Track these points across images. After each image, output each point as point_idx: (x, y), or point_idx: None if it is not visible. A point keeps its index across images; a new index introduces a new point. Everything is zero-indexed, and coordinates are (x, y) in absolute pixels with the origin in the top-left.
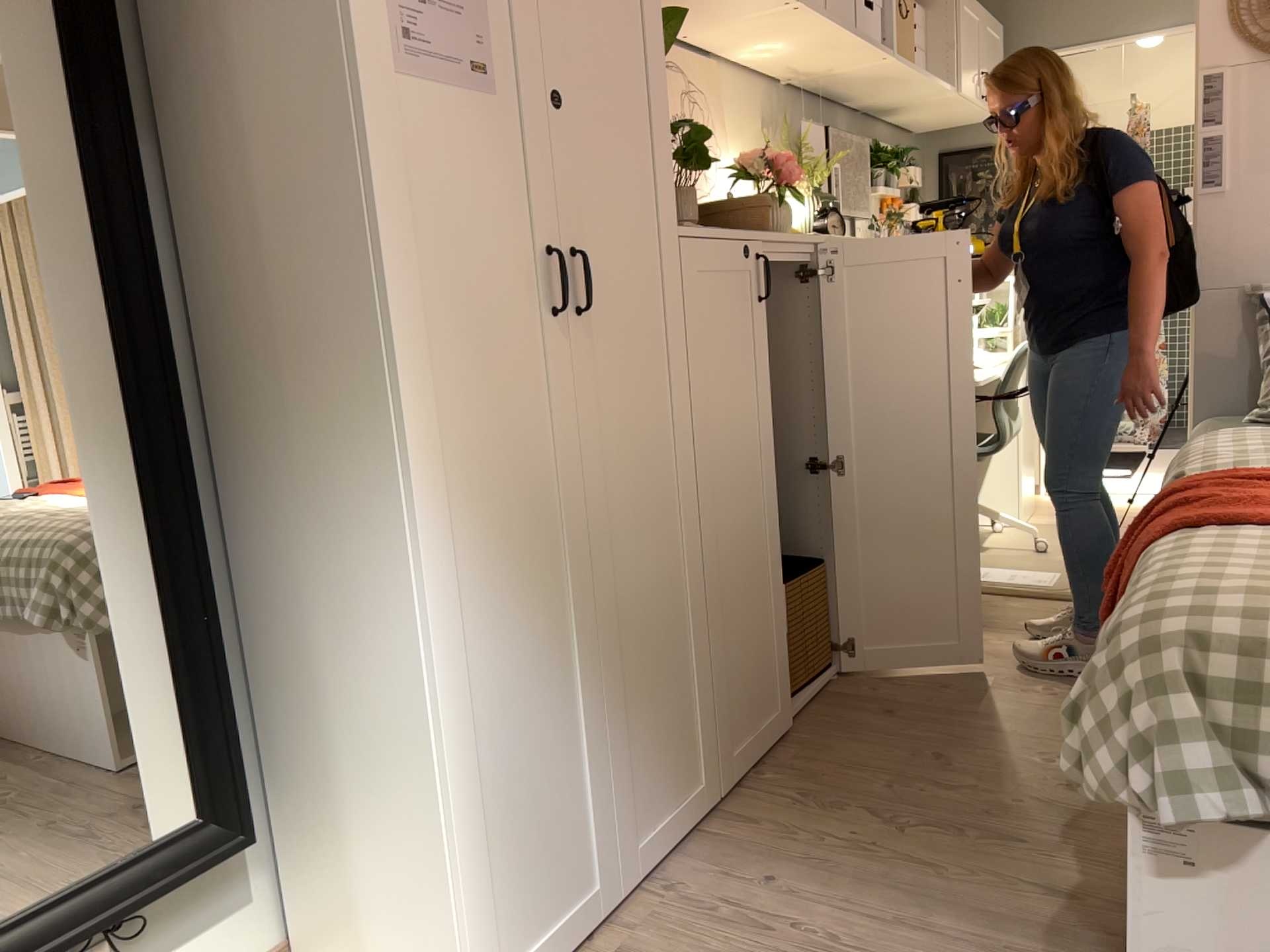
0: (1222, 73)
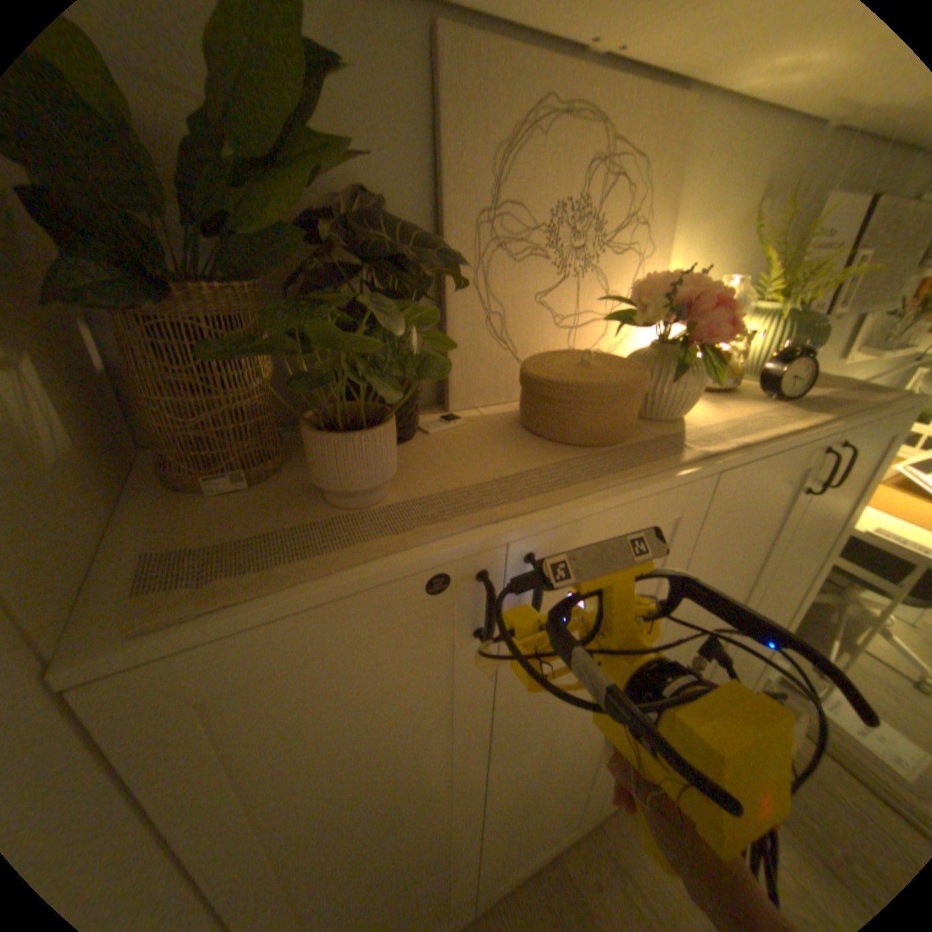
0: None
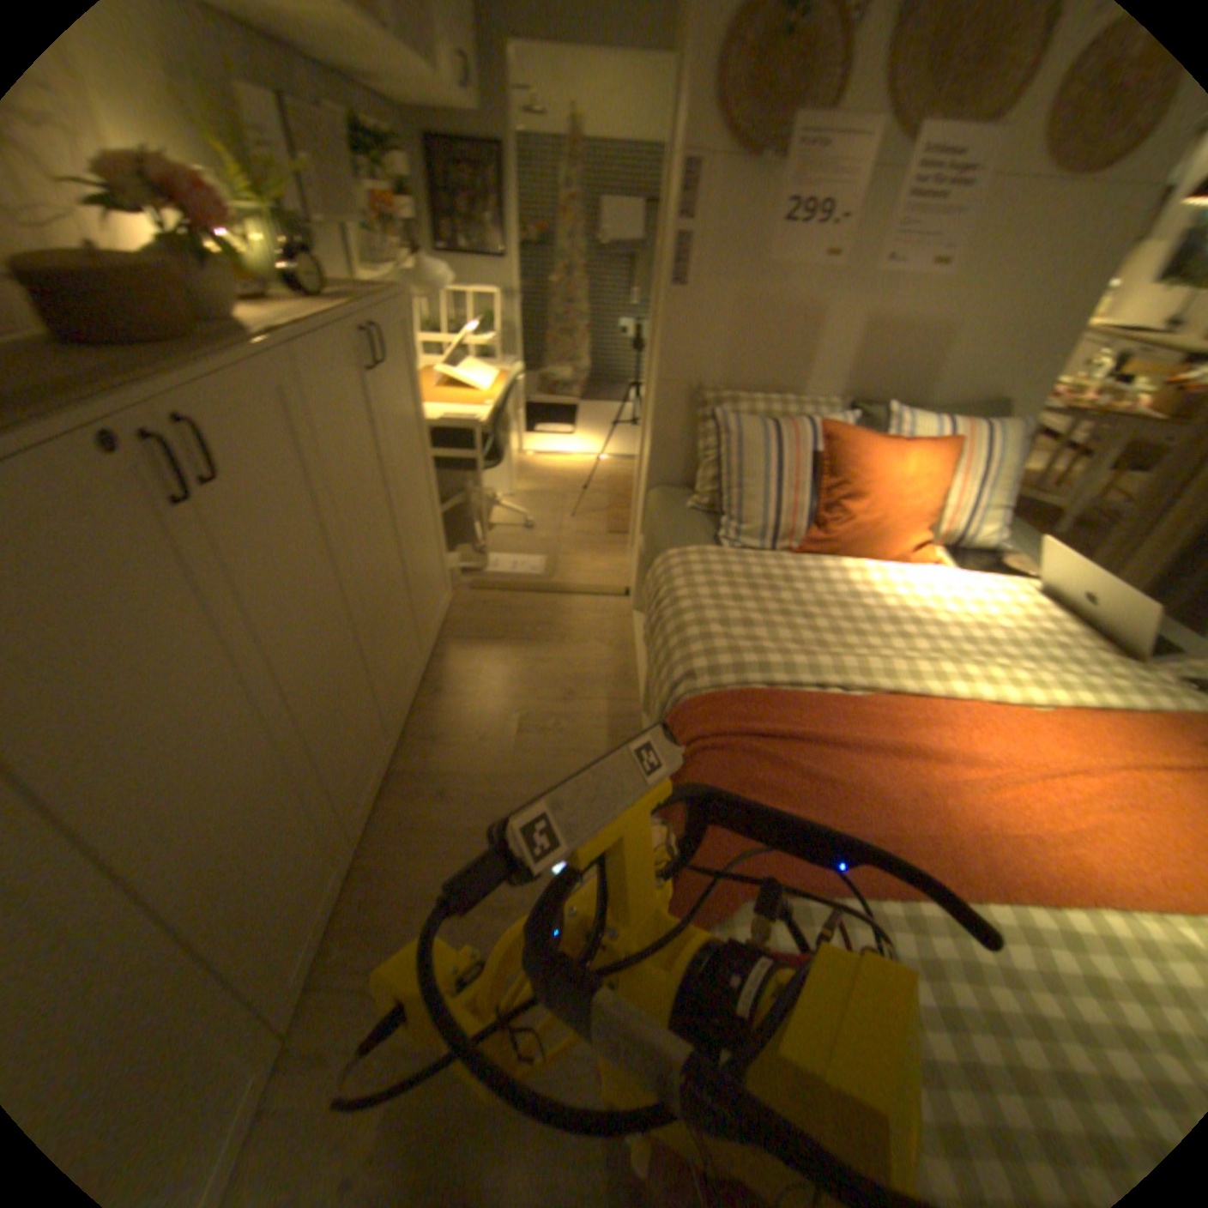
0: (709, 156)
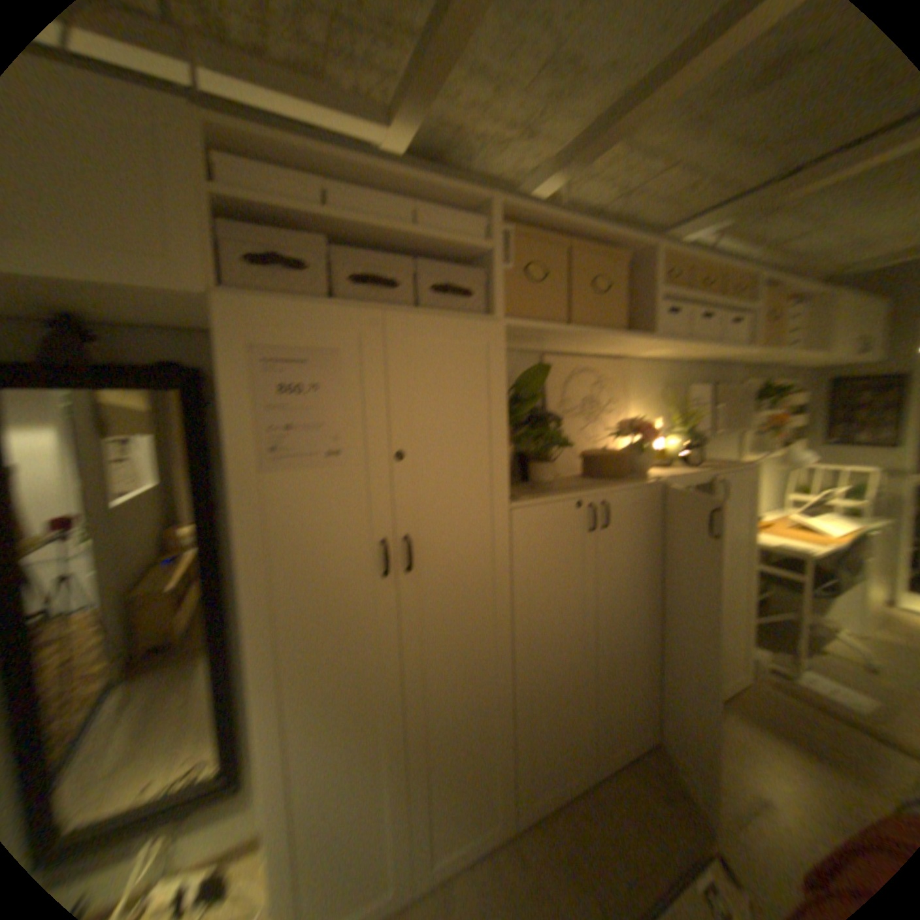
0: None
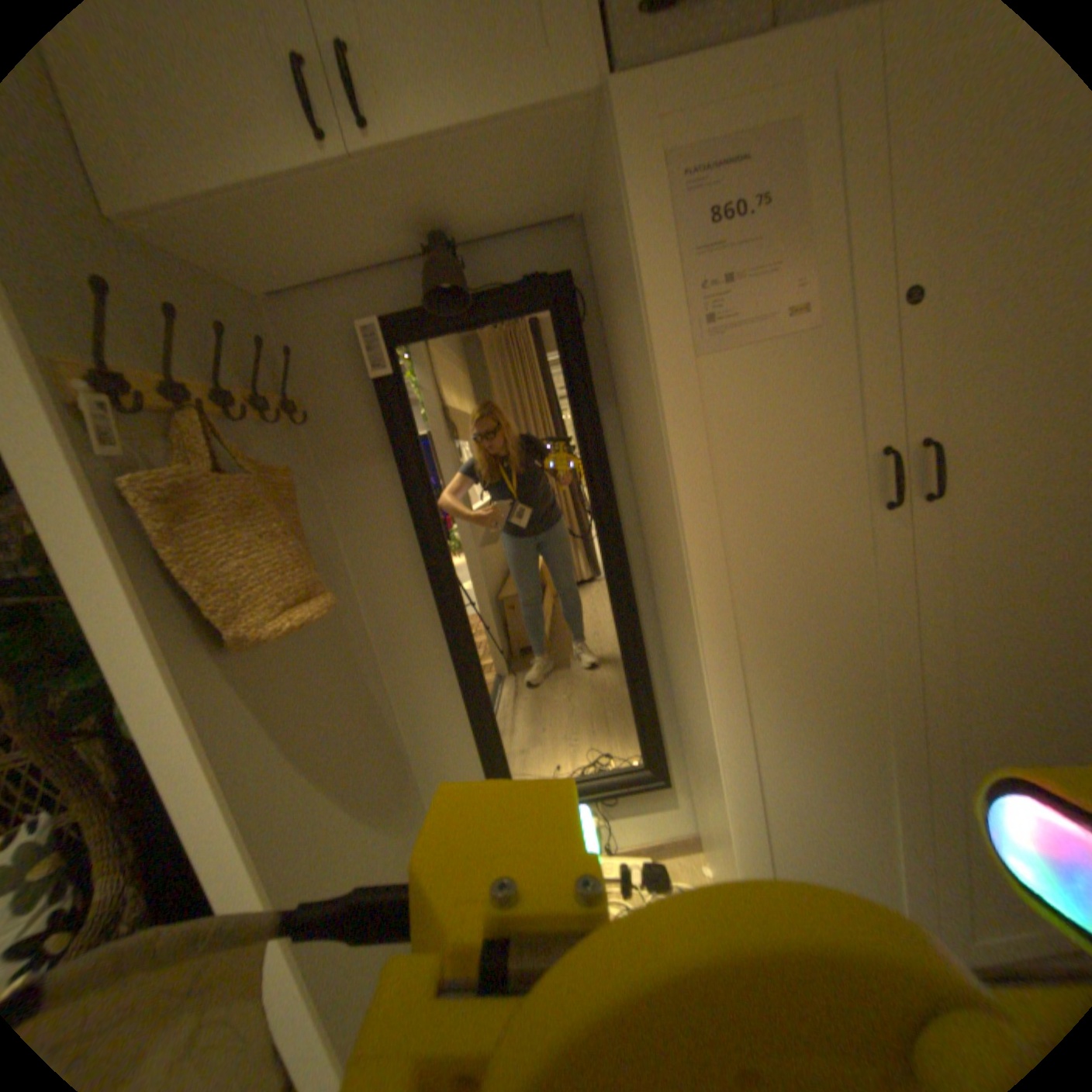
0: None
